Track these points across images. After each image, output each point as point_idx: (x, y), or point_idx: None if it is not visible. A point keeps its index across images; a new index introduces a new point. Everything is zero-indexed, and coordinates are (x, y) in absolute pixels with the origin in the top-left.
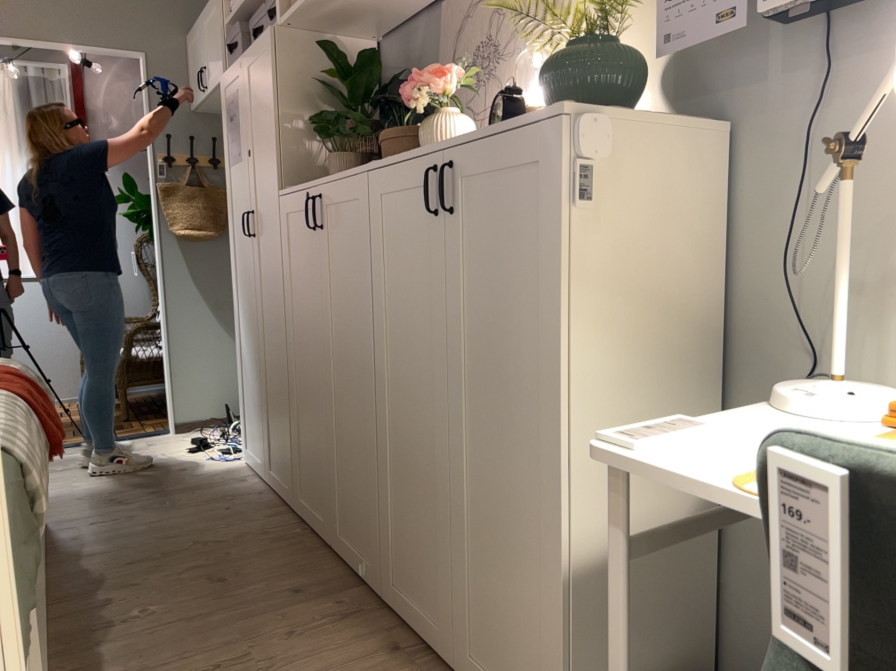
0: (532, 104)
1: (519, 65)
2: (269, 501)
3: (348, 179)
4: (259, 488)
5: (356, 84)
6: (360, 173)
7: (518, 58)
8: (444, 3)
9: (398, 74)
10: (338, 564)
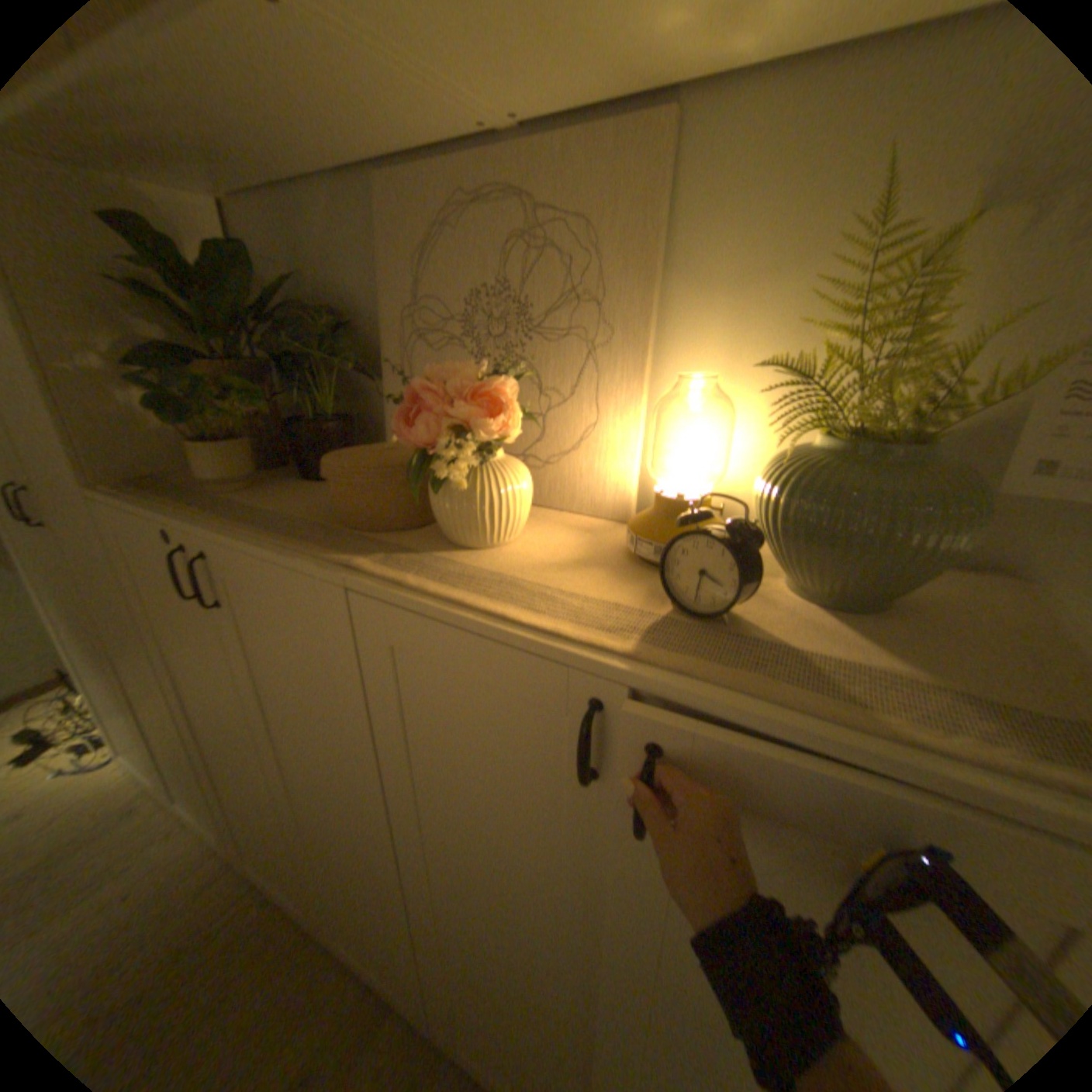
0: (673, 479)
1: (589, 362)
2: (189, 847)
3: (283, 568)
4: (163, 821)
5: (203, 289)
6: (319, 575)
7: (599, 358)
8: (370, 171)
9: (277, 272)
10: (338, 967)
